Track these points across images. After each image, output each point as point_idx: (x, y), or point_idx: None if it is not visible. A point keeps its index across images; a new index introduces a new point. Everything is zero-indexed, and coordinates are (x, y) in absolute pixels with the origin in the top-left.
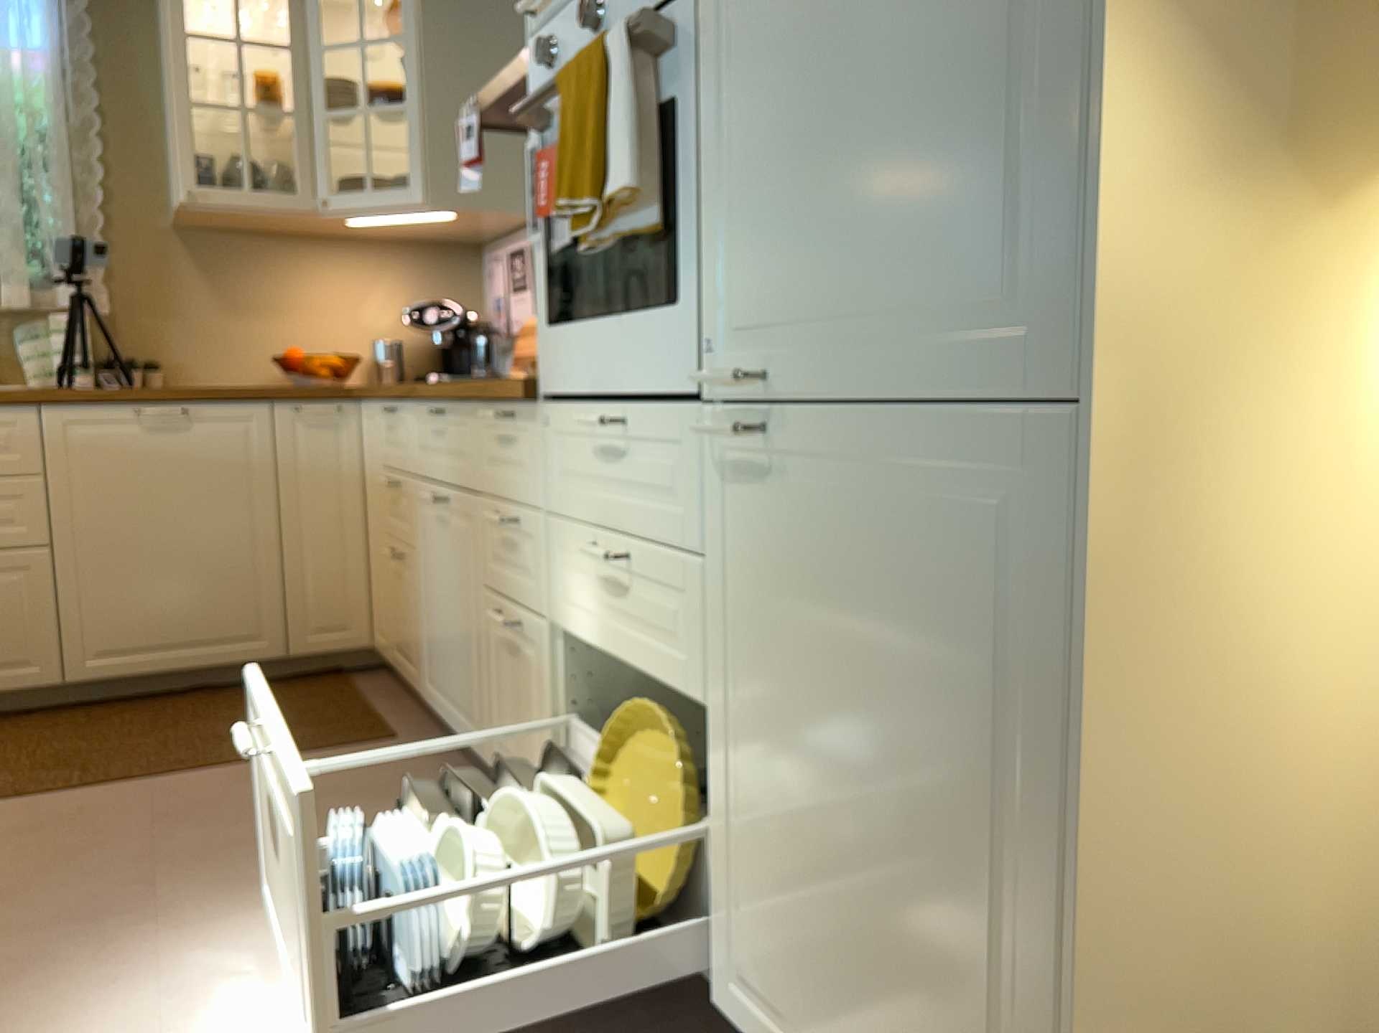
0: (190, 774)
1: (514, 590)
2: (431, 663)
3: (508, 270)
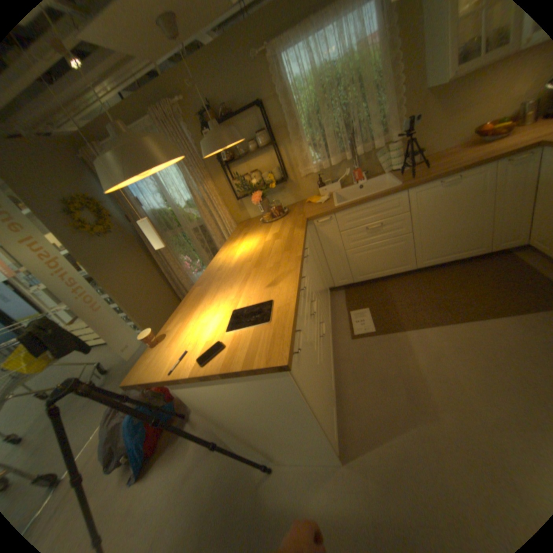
0: (496, 319)
1: None
2: None
3: None
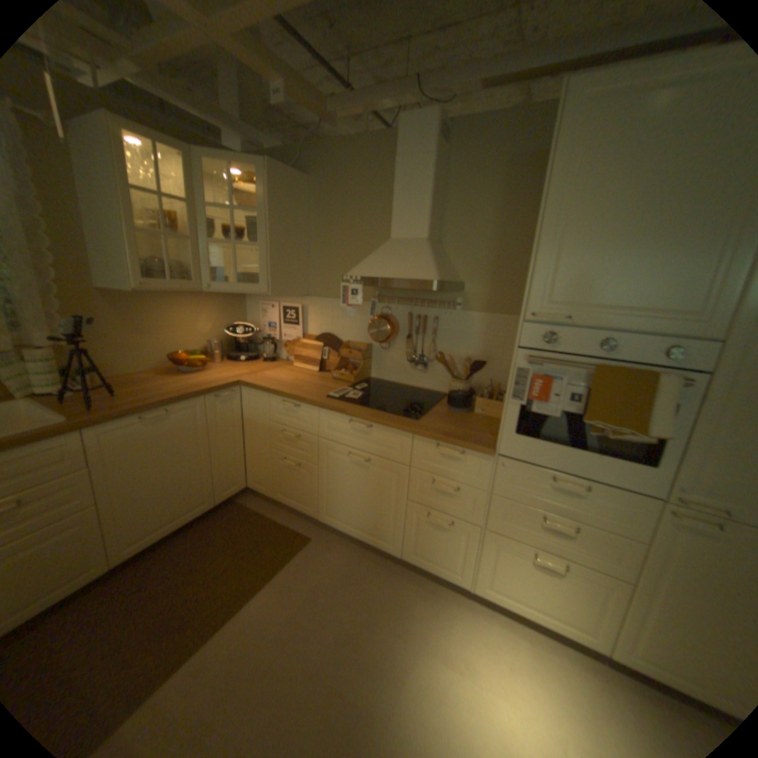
0: (249, 601)
1: (444, 508)
2: (332, 510)
3: (281, 313)
